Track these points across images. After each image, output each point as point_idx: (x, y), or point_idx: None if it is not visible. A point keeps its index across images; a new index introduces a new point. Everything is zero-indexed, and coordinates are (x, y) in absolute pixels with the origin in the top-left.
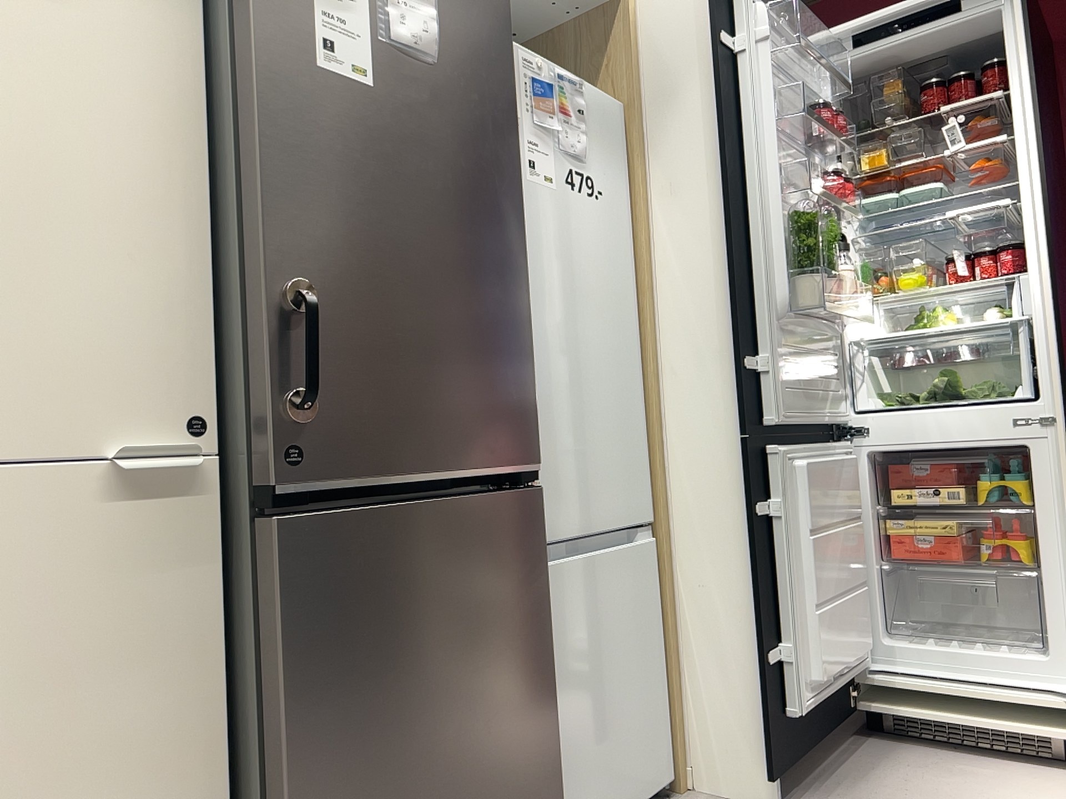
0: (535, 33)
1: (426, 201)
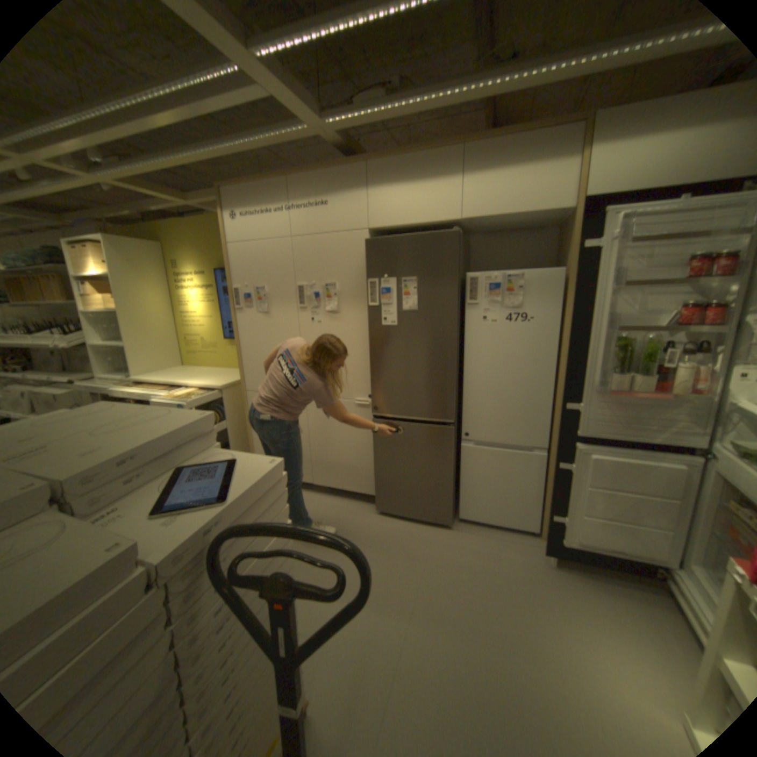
0: (564, 218)
1: (413, 351)
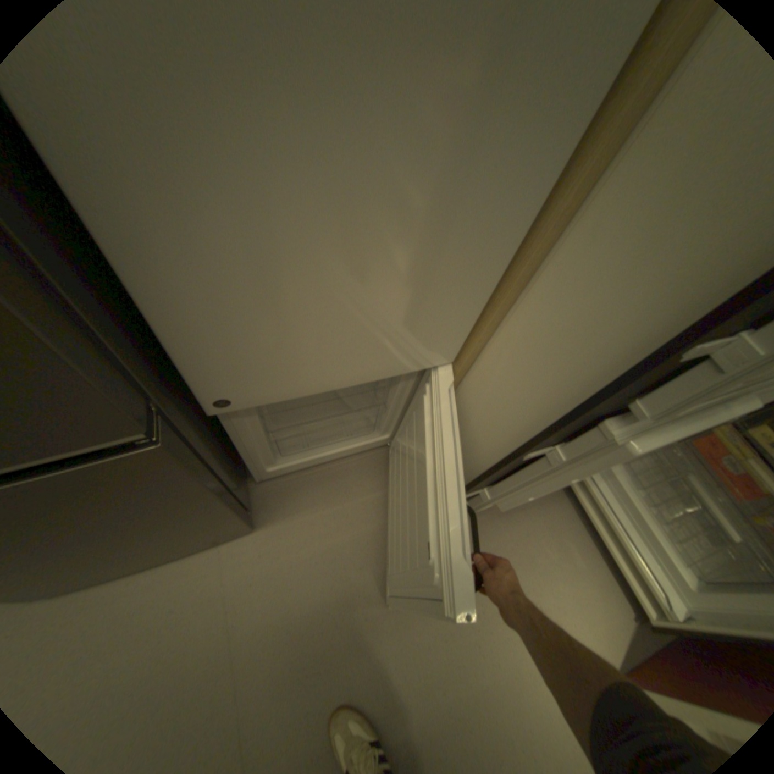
0: None
1: None
